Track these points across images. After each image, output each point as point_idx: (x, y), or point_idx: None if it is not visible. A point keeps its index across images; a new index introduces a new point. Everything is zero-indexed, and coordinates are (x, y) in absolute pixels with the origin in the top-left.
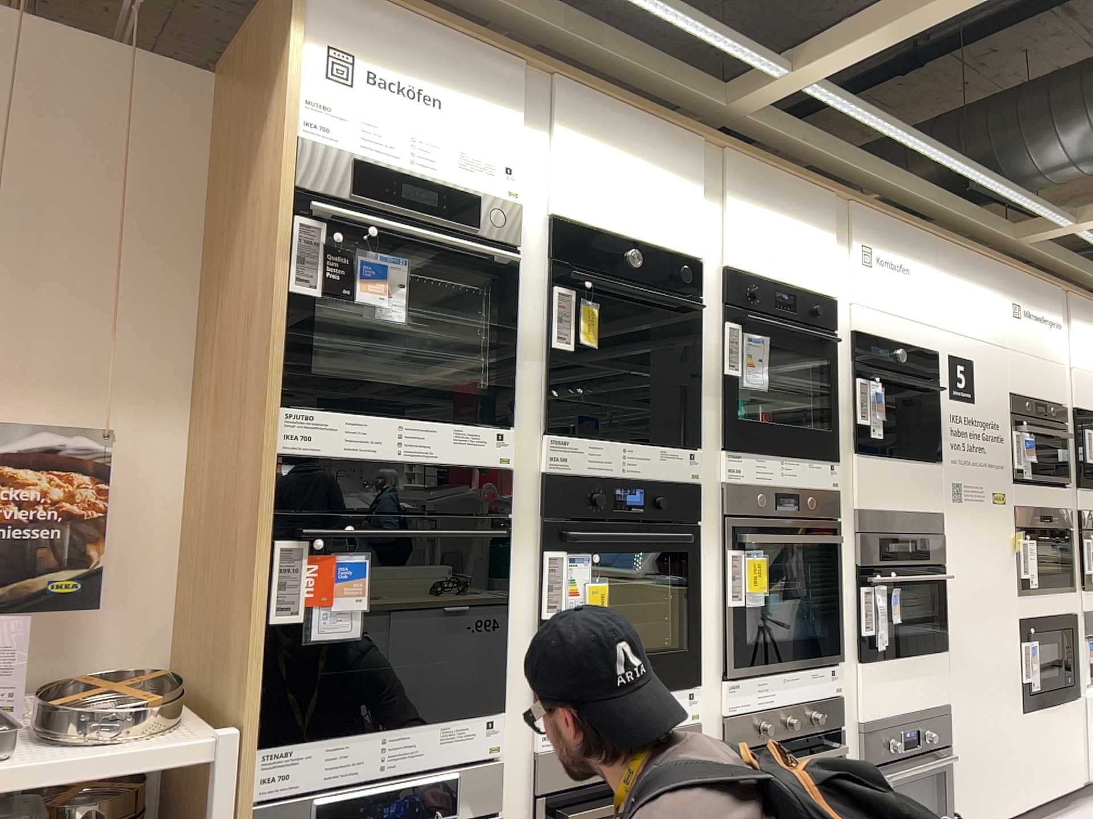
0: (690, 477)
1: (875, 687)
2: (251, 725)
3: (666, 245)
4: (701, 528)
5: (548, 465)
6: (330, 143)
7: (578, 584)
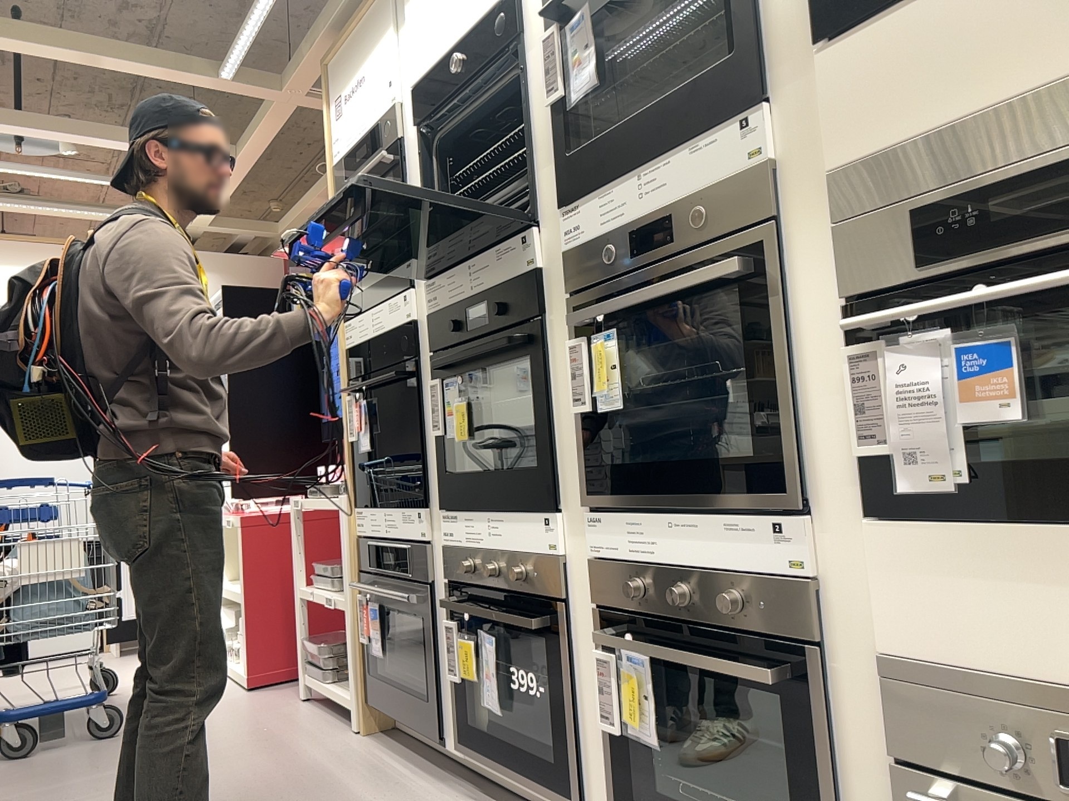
0: (523, 265)
1: (931, 588)
2: (350, 495)
3: (479, 16)
4: (550, 320)
5: (426, 307)
6: (338, 159)
7: (449, 404)
